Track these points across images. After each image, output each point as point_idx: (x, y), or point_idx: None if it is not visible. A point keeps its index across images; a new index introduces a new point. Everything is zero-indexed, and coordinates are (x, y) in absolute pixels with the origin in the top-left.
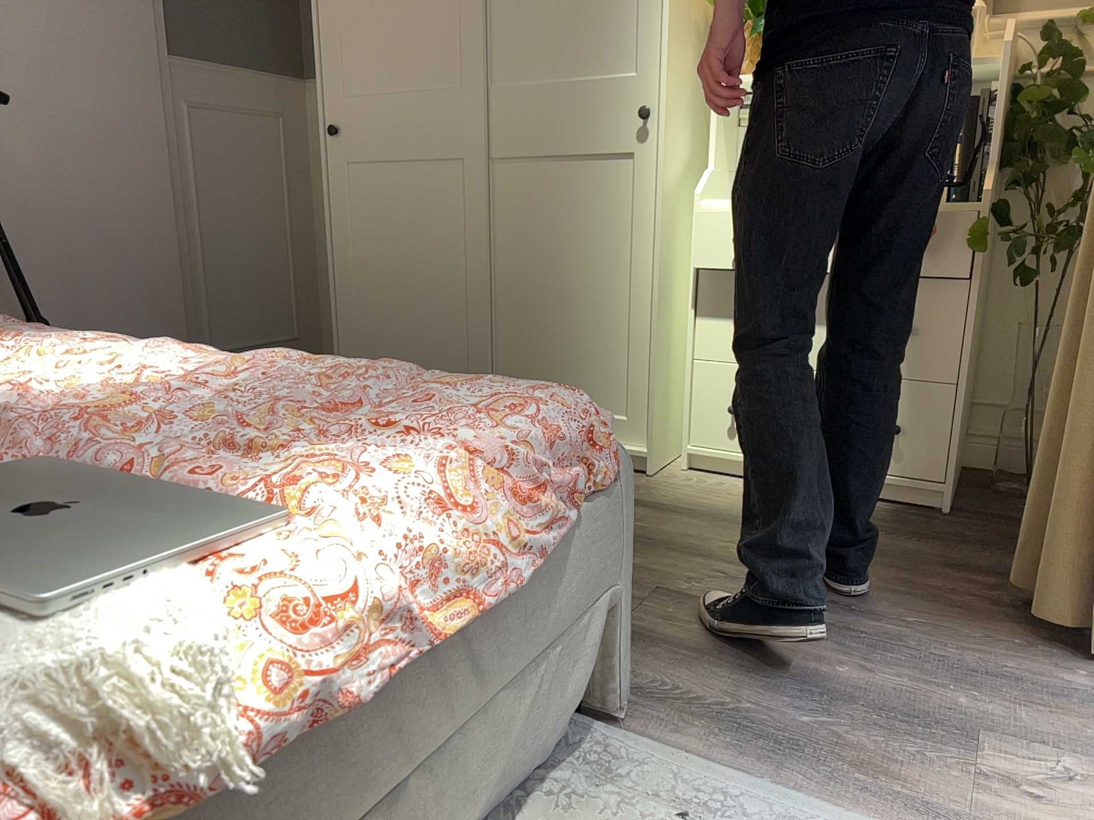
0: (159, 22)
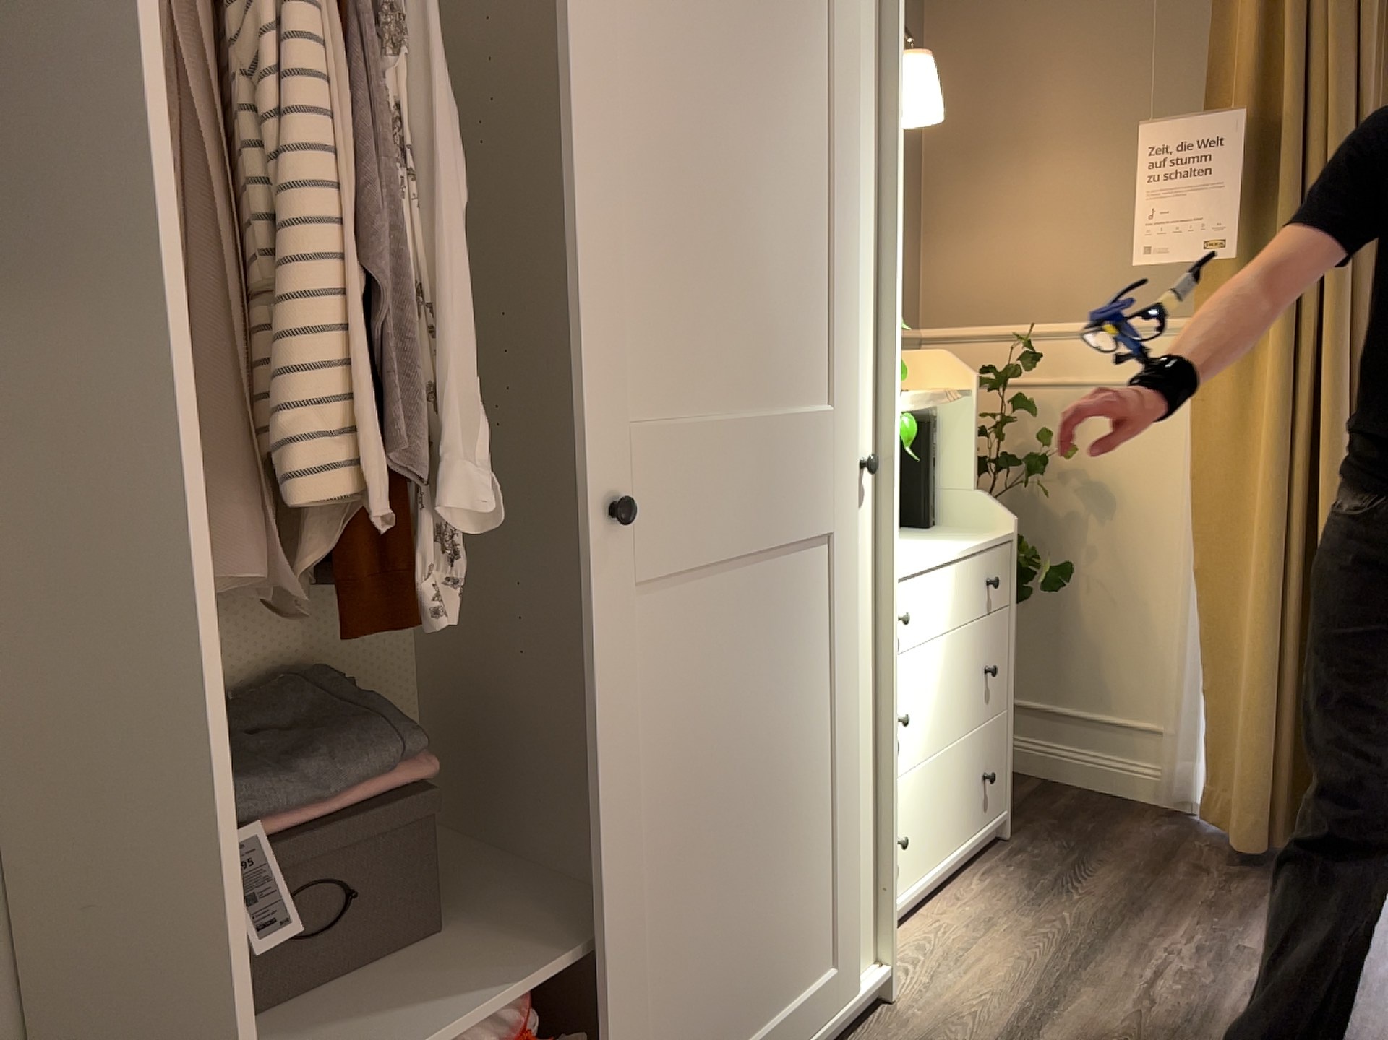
0: None
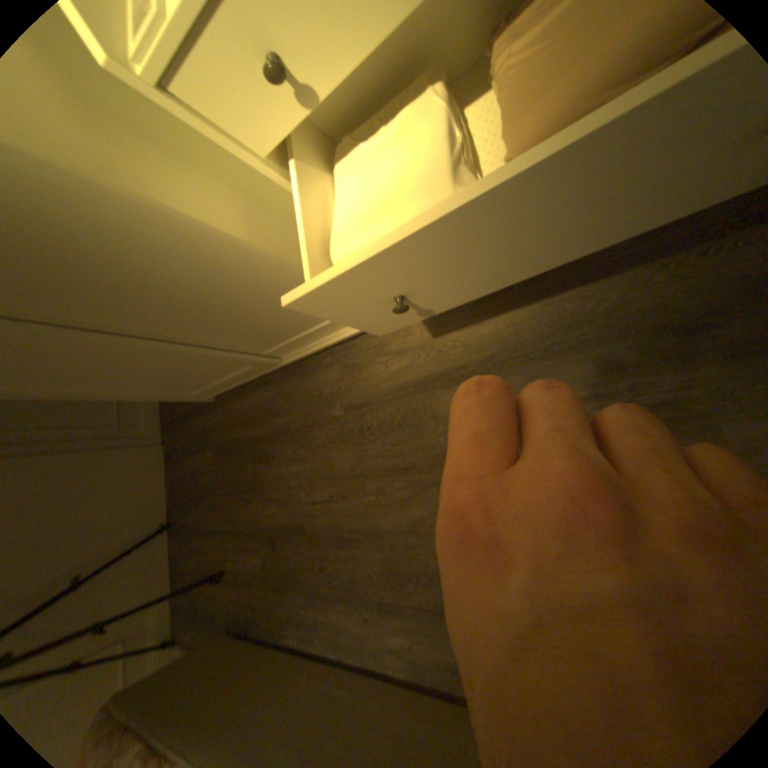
0: None
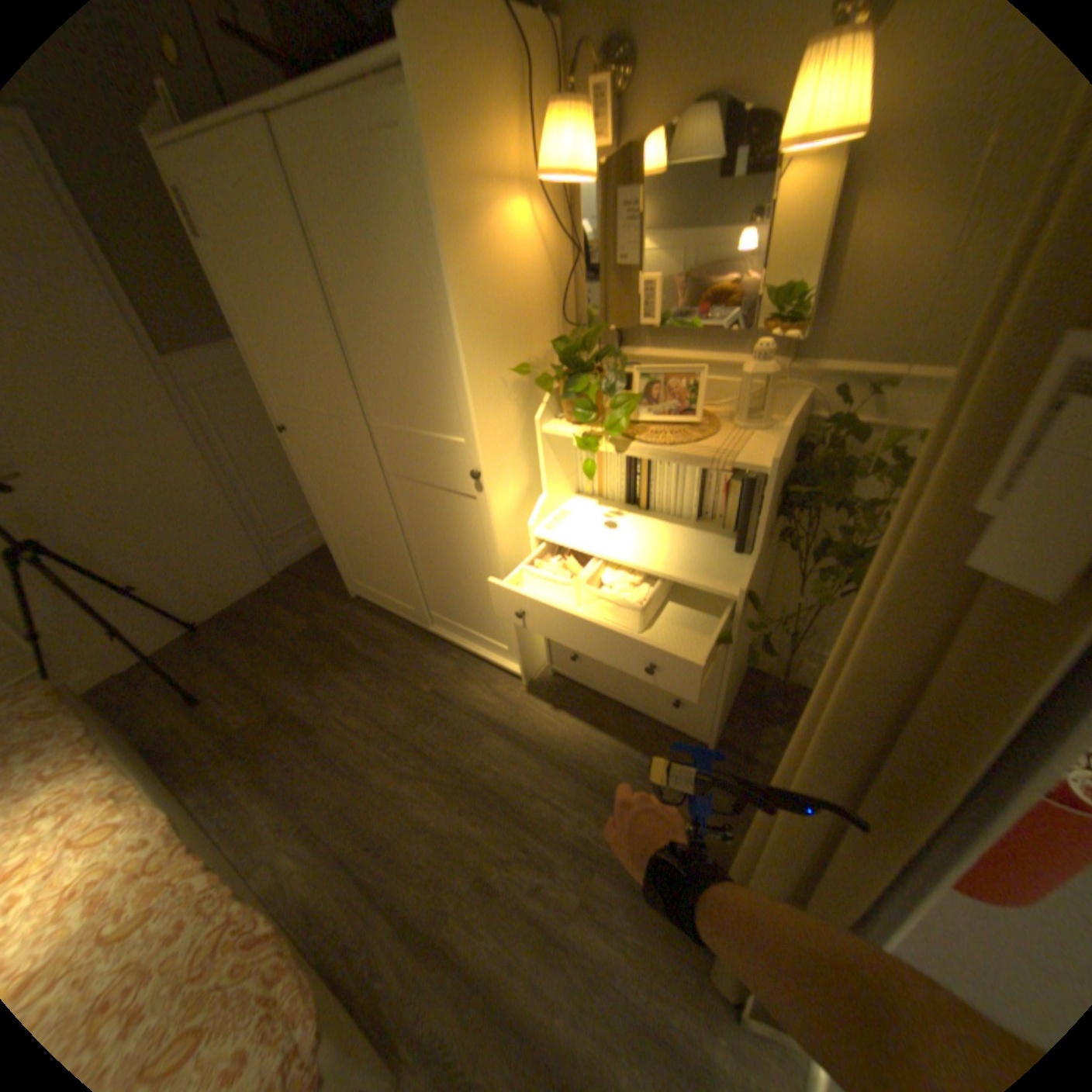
0: (140, 337)
